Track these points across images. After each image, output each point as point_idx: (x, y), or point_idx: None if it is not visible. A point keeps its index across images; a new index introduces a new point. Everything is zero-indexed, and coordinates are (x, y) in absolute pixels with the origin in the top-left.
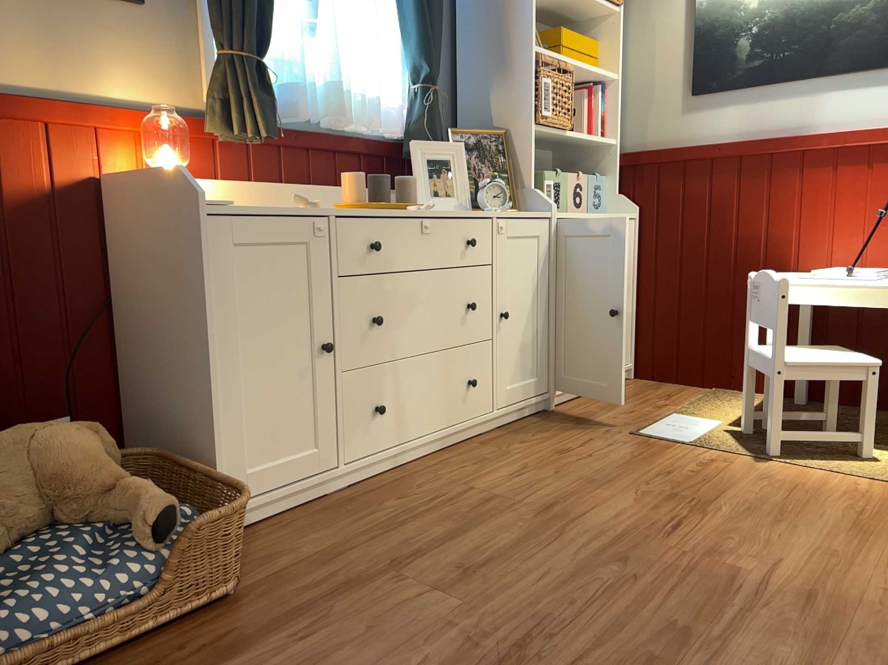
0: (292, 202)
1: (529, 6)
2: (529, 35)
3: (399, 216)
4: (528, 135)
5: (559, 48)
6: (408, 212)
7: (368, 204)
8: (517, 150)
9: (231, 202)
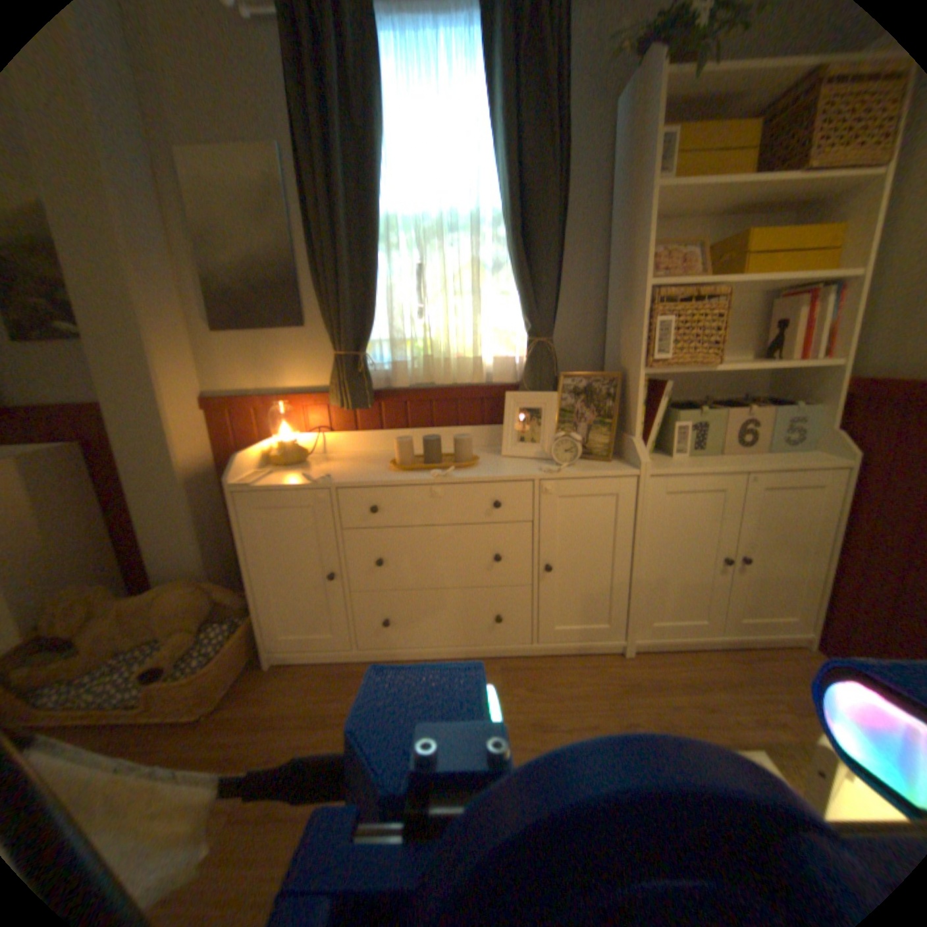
0: (311, 476)
1: (650, 232)
2: (647, 267)
3: (408, 484)
4: (639, 380)
5: (745, 255)
6: (423, 479)
7: (401, 467)
8: (632, 393)
9: (253, 482)
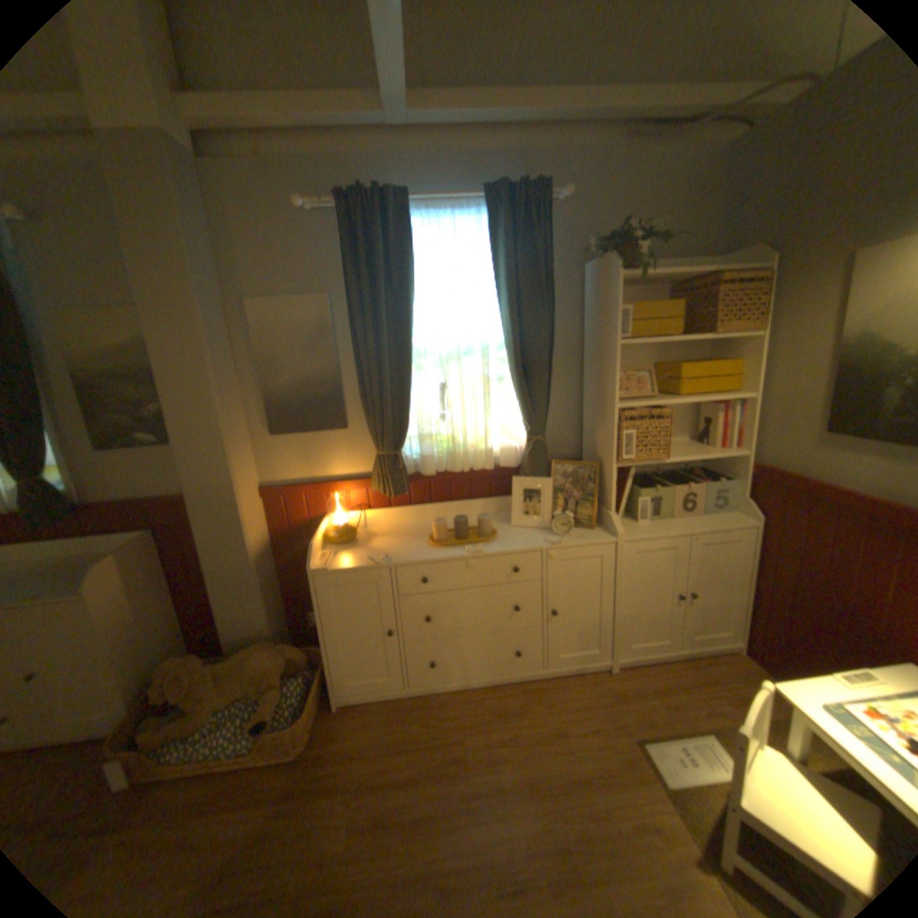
0: (372, 559)
1: (614, 373)
2: (614, 396)
3: (448, 560)
4: (612, 472)
5: (679, 380)
6: (459, 555)
7: (439, 545)
8: (606, 479)
9: (327, 568)
